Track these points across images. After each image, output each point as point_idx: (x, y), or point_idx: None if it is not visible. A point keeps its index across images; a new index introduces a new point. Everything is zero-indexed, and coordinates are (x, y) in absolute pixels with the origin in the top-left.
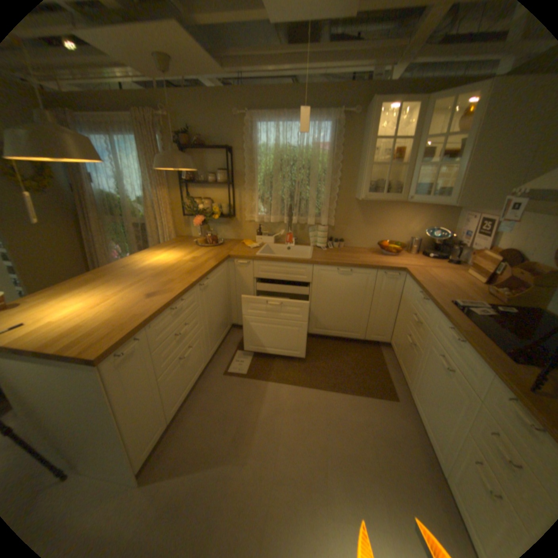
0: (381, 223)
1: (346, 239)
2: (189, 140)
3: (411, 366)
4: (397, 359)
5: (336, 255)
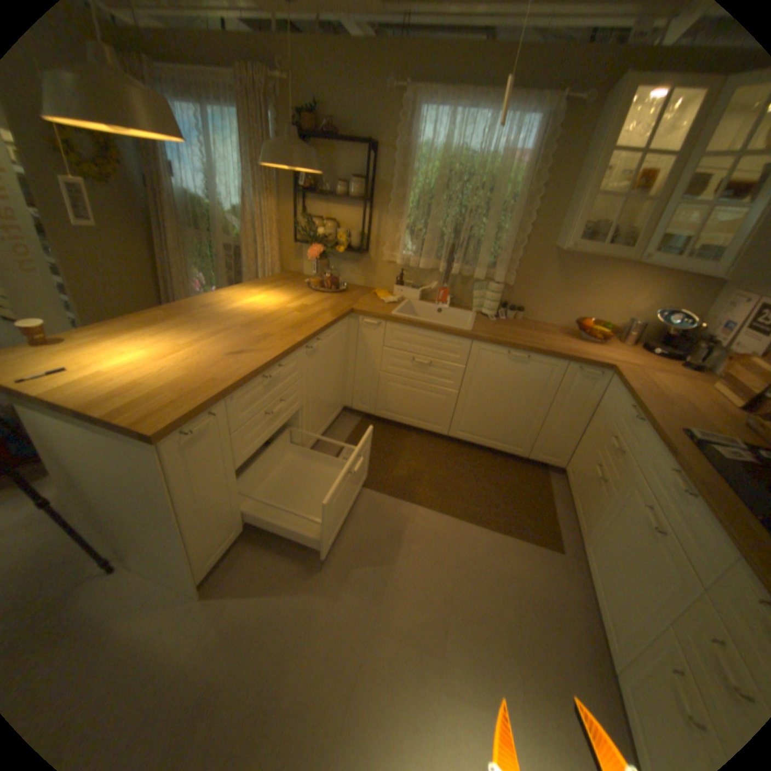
0: (588, 290)
1: (527, 307)
2: (315, 125)
3: (593, 509)
4: (572, 495)
5: (510, 331)
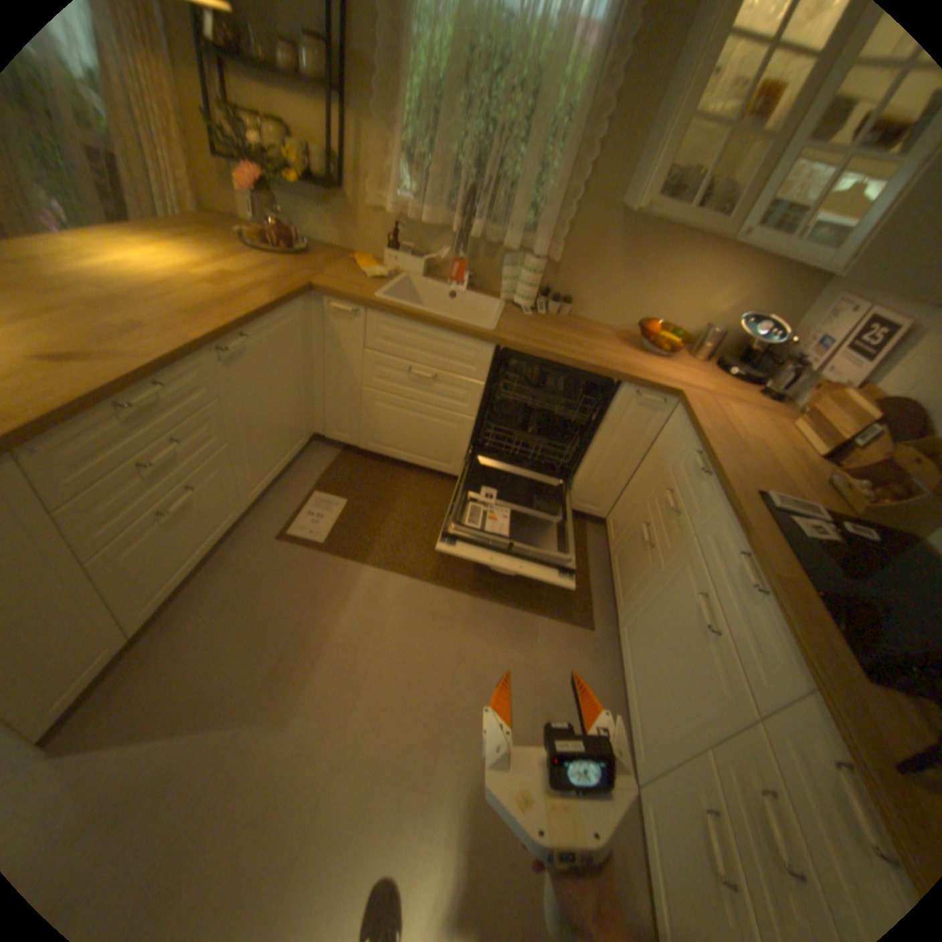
0: (660, 278)
1: (578, 298)
2: None
3: (633, 578)
4: (610, 553)
5: (550, 332)
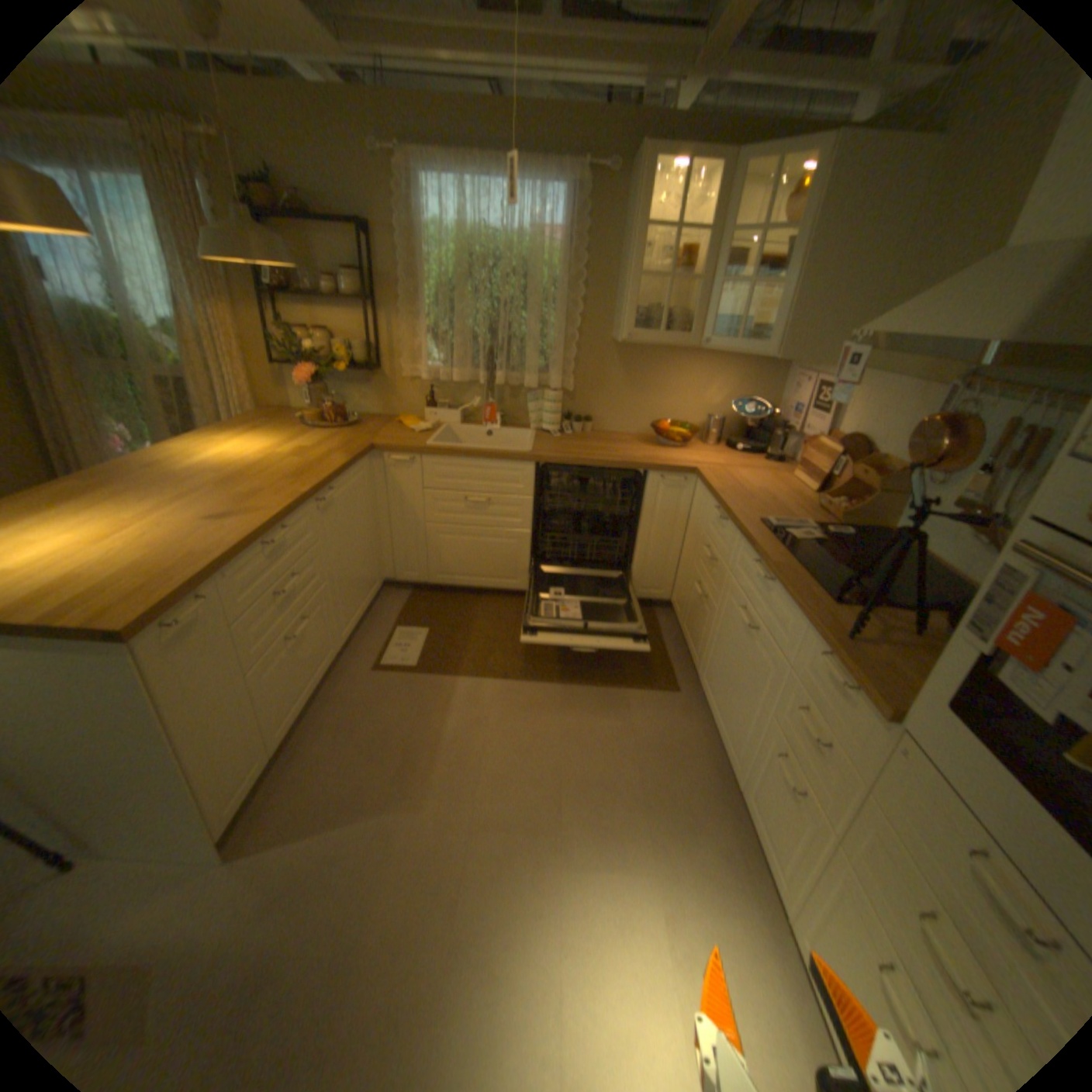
0: (658, 388)
1: (595, 417)
2: (273, 200)
3: (700, 633)
4: (680, 627)
5: (578, 447)
